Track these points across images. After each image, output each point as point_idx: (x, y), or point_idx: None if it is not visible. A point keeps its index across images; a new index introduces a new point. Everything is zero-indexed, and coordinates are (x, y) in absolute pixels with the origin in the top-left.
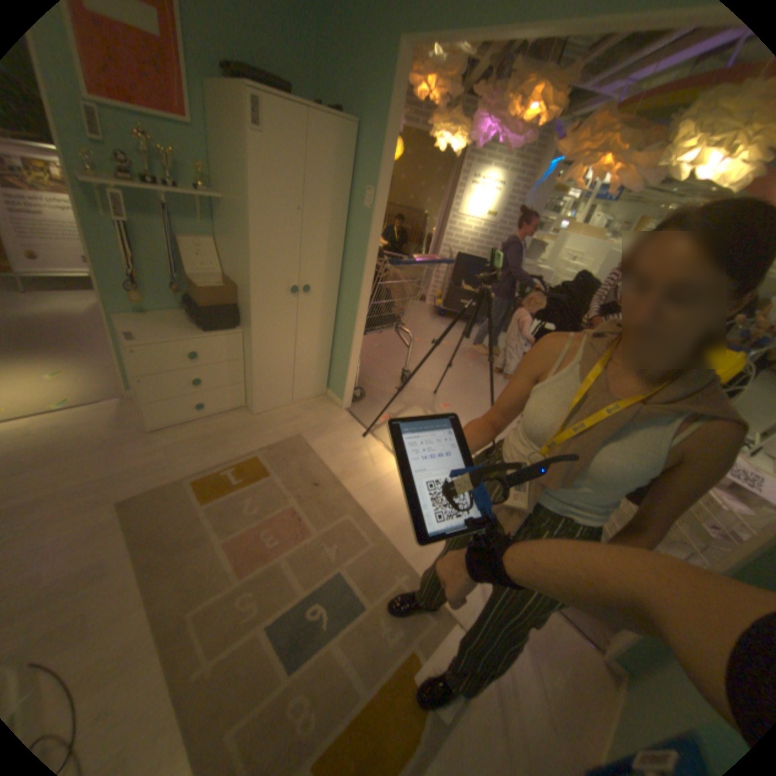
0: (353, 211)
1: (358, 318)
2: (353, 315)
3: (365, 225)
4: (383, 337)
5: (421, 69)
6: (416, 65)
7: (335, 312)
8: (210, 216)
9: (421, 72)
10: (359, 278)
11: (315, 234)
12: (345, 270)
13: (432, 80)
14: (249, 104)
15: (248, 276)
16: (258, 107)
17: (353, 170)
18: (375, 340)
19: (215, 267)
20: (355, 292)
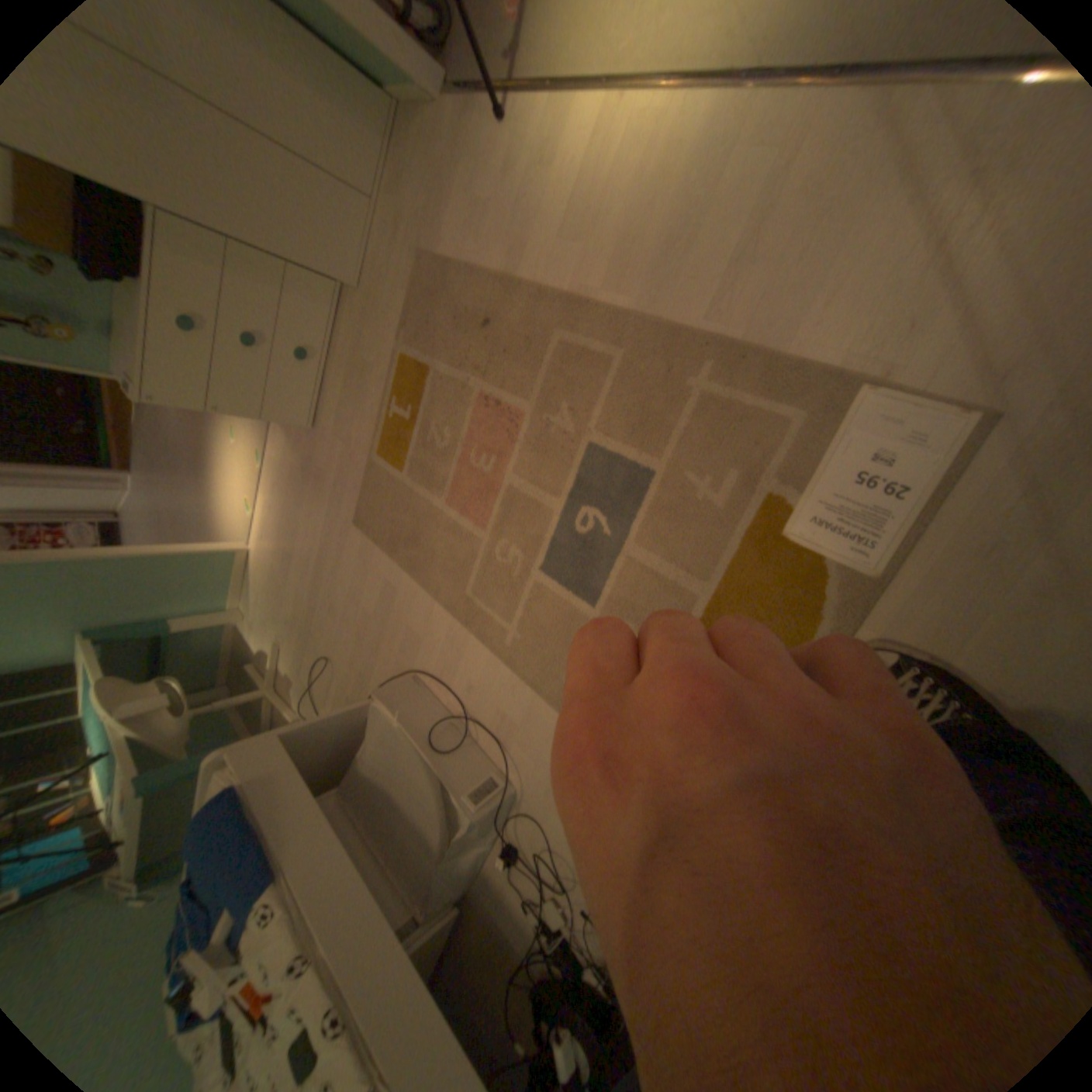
0: None
1: None
2: None
3: None
4: None
5: None
6: None
7: None
8: None
9: None
10: None
11: None
12: None
13: None
14: None
15: None
16: None
17: None
18: None
19: None
20: None
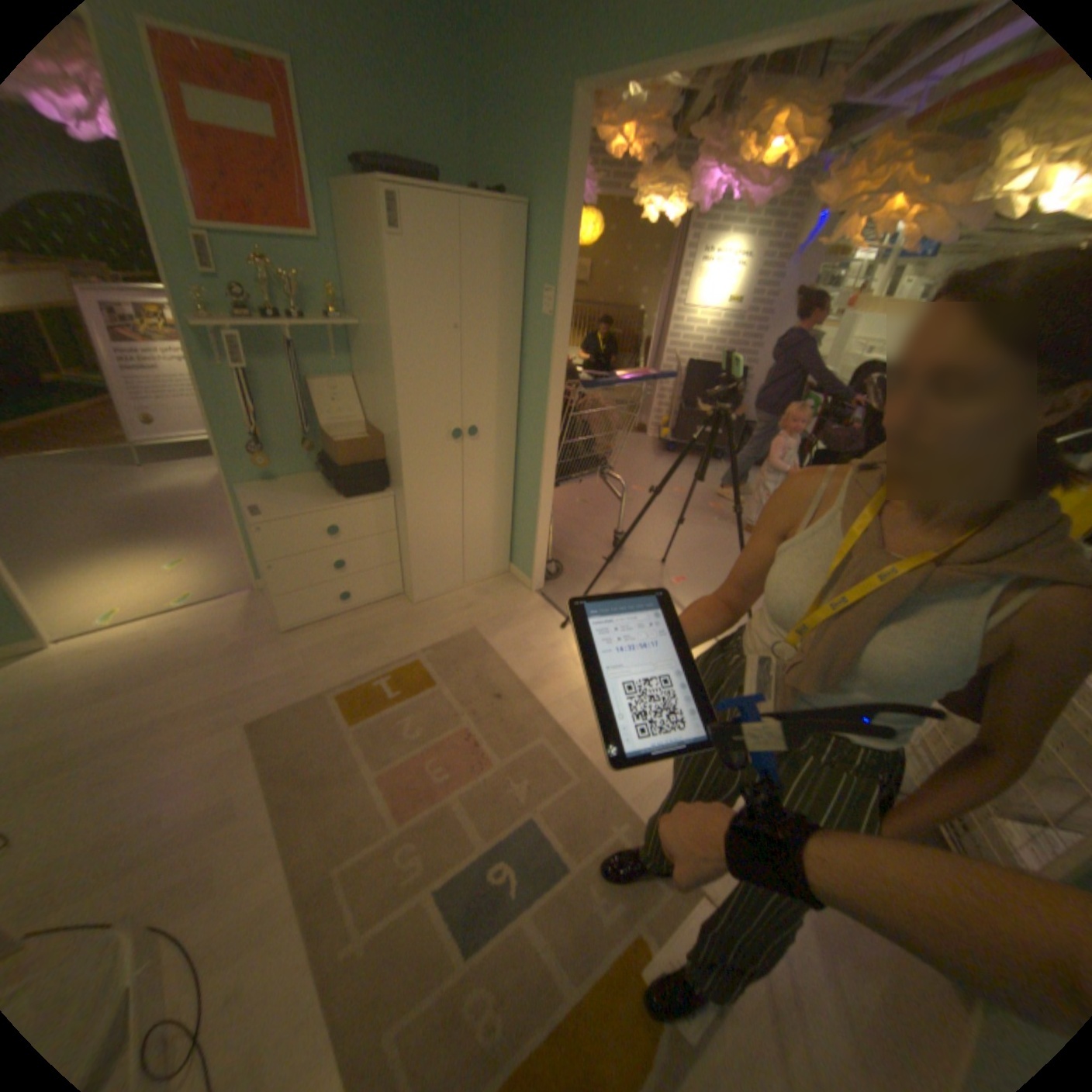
0: (529, 321)
1: (544, 465)
2: (539, 462)
3: (545, 338)
4: (588, 488)
5: (613, 117)
6: (607, 112)
7: (515, 458)
8: (347, 349)
9: (614, 122)
10: (543, 410)
11: (480, 358)
12: (524, 401)
13: (630, 130)
14: (384, 203)
15: (396, 422)
16: (395, 205)
17: (525, 267)
18: (577, 493)
19: (357, 414)
20: (538, 430)
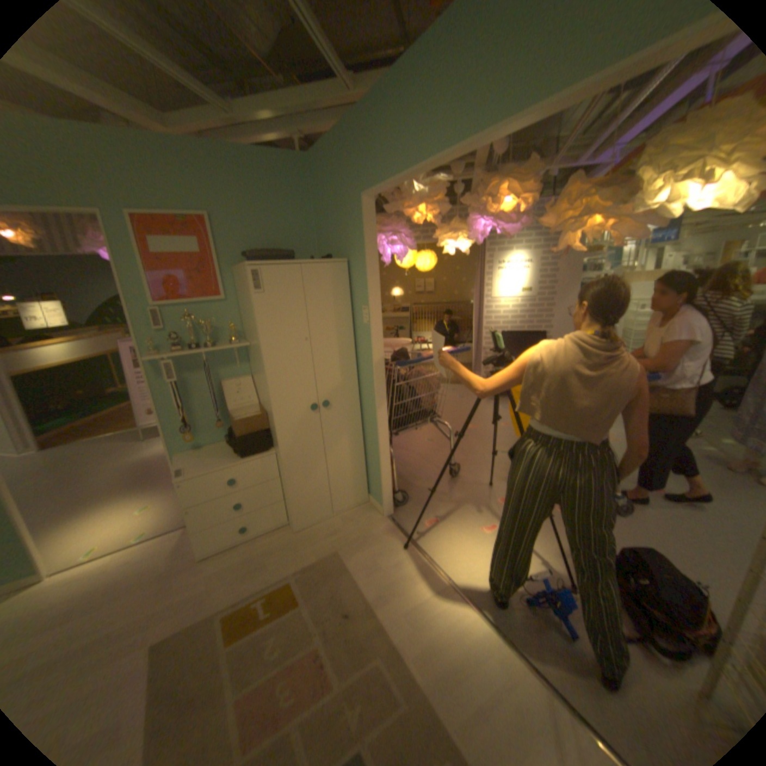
0: (358, 327)
1: (379, 422)
2: (375, 419)
3: (367, 337)
4: (435, 429)
5: (410, 203)
6: (407, 201)
7: (361, 418)
8: (247, 359)
9: (411, 205)
10: (373, 384)
11: (326, 355)
12: (362, 379)
13: (422, 207)
14: (250, 276)
15: (270, 404)
16: (258, 276)
17: (351, 296)
18: (426, 433)
19: (253, 399)
20: (372, 397)
